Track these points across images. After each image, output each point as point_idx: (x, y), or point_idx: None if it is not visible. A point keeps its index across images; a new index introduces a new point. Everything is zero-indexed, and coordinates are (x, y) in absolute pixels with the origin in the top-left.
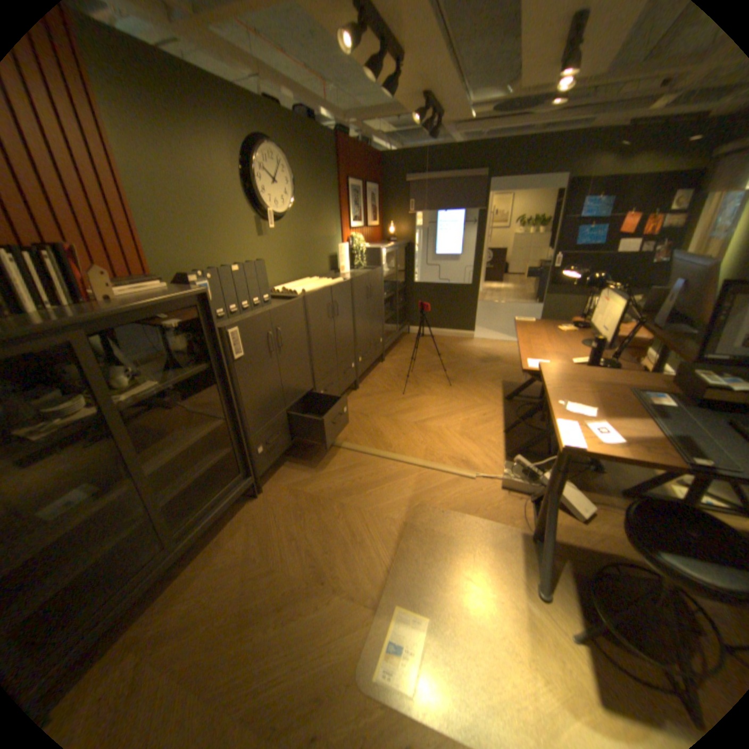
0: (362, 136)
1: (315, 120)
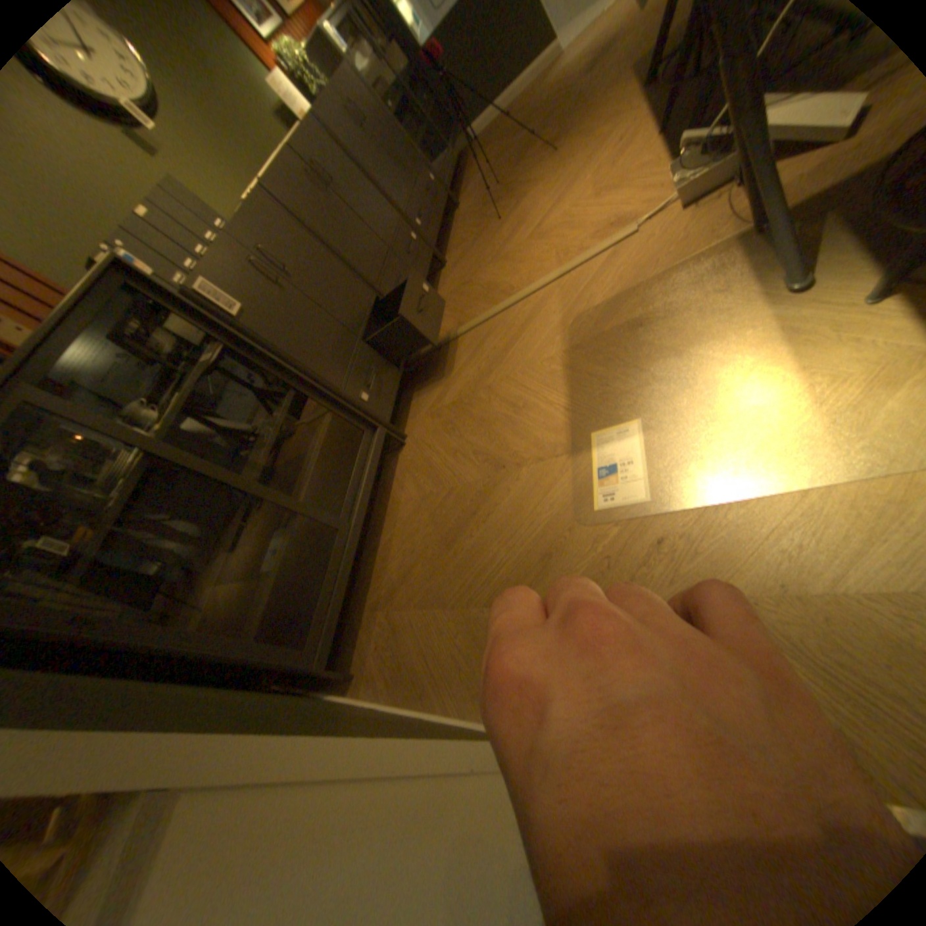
0: None
1: None
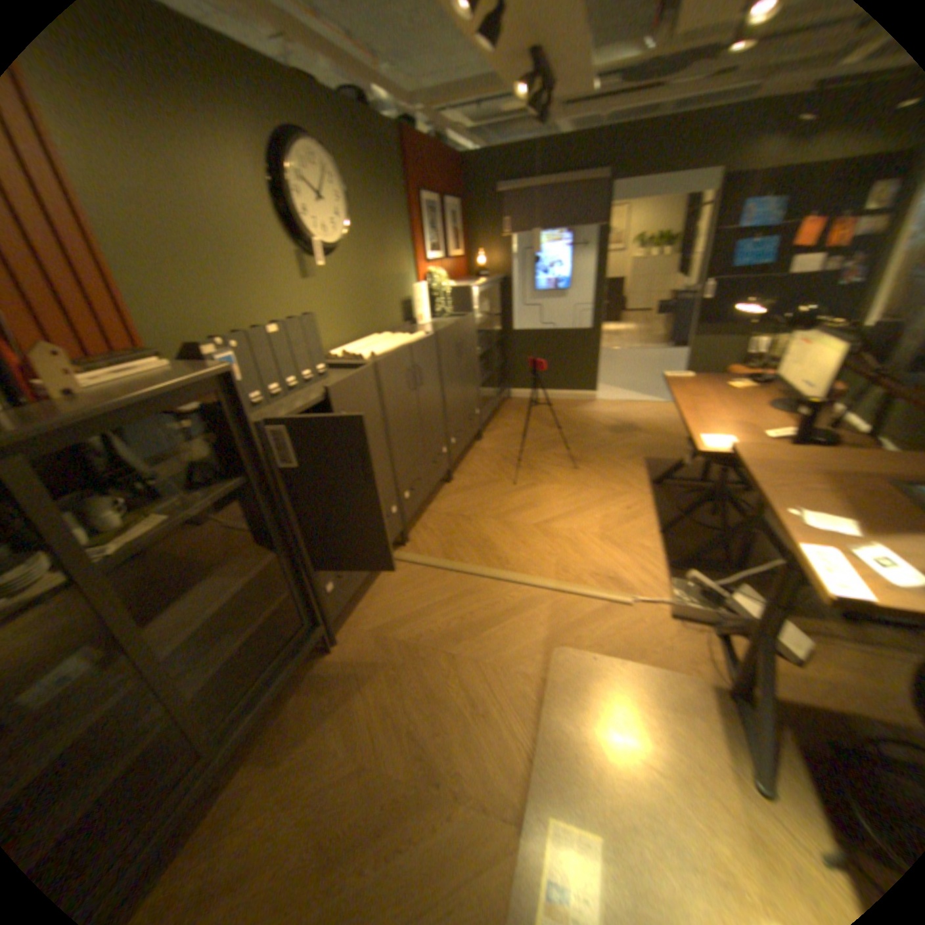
0: (435, 131)
1: (371, 108)
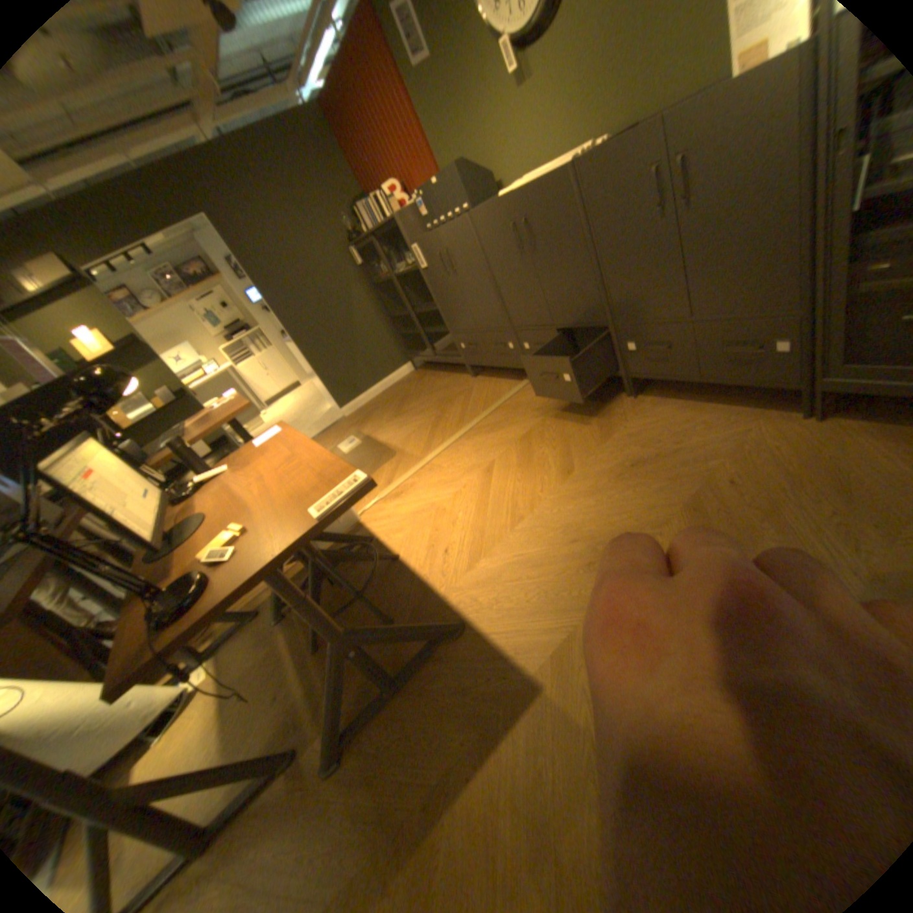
0: None
1: None
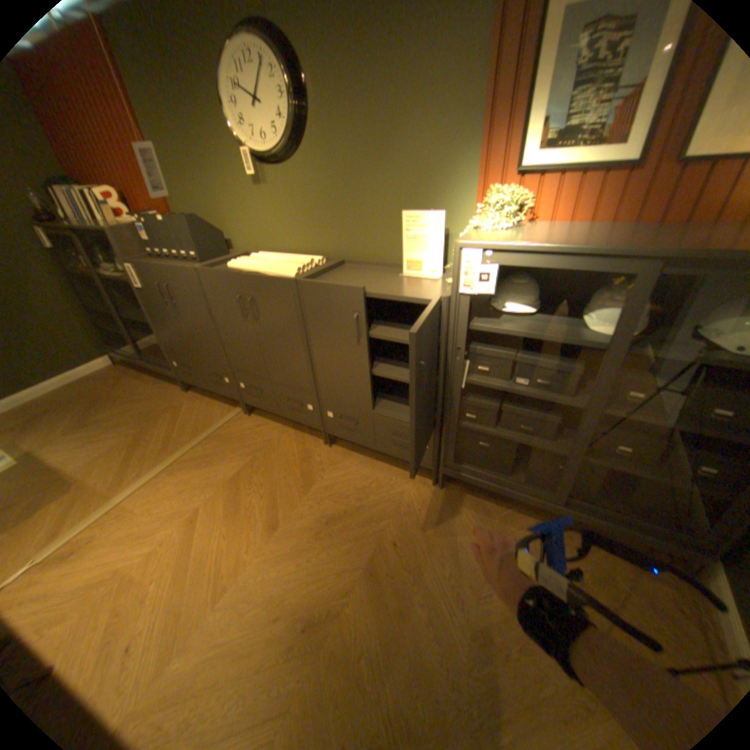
0: None
1: None
